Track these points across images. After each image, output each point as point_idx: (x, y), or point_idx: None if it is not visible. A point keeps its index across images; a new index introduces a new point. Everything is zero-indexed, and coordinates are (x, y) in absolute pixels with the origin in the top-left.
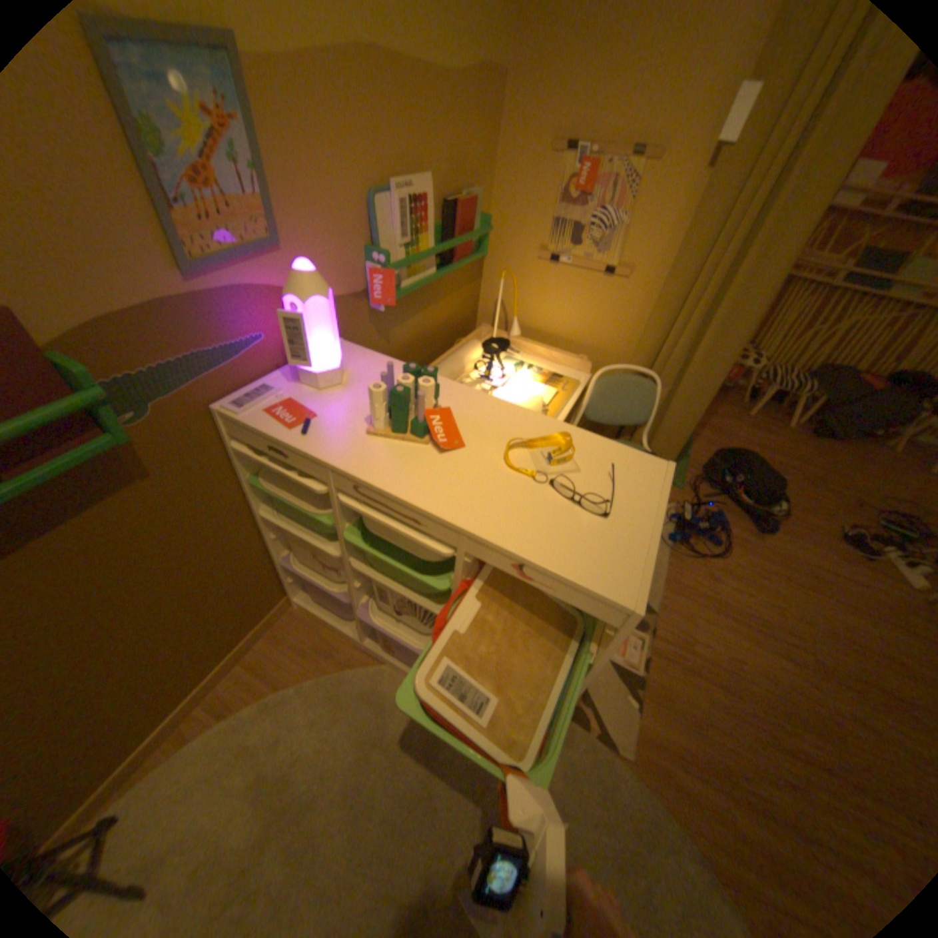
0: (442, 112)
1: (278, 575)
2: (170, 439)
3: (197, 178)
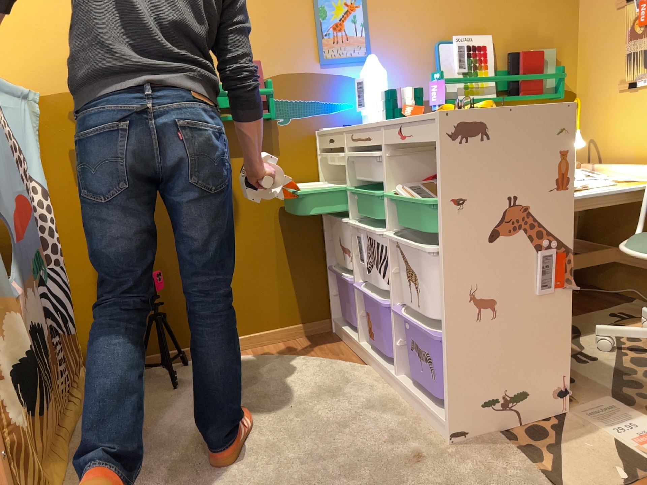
0: (503, 5)
1: (328, 289)
2: (293, 139)
3: (335, 28)
